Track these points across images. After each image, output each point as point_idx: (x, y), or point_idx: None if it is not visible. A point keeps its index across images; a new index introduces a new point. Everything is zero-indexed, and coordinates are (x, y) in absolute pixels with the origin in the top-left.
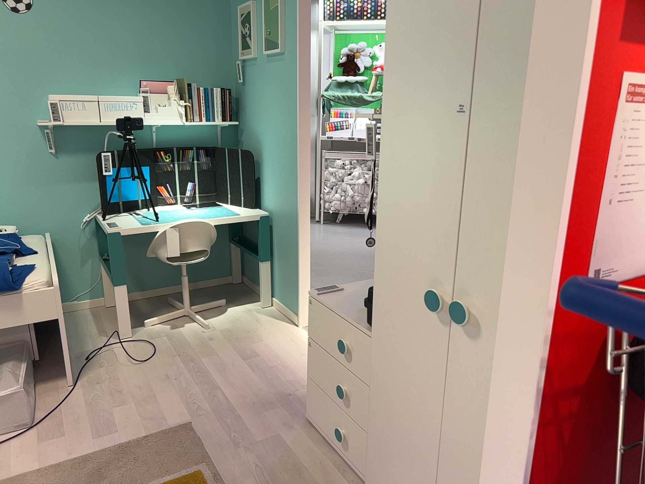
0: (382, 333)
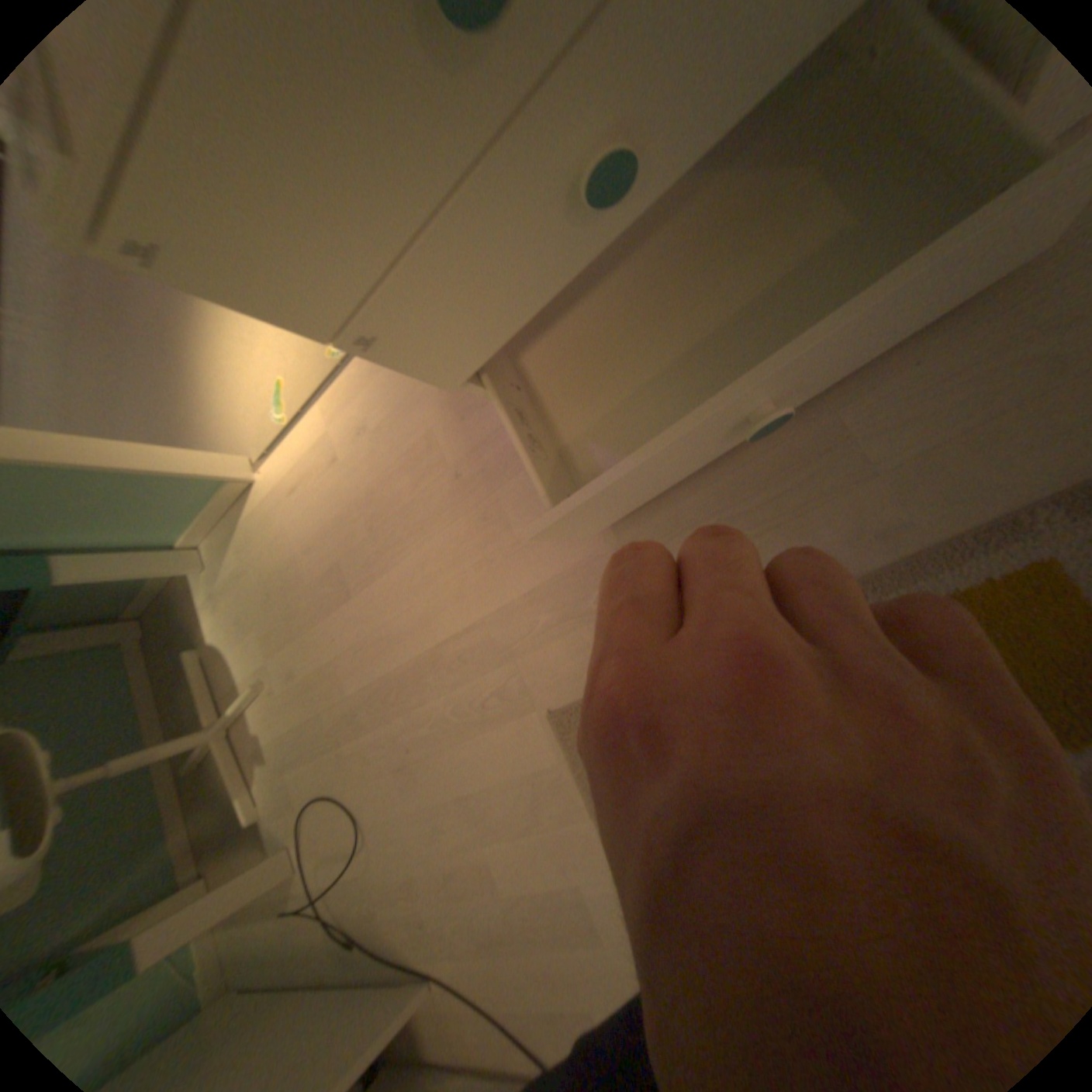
0: None
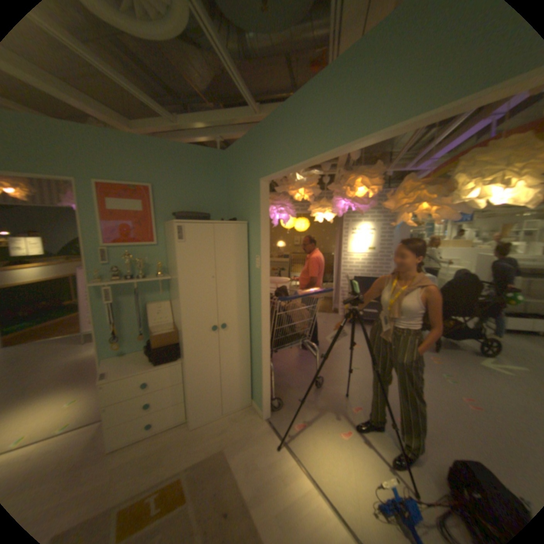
0: (188, 354)
